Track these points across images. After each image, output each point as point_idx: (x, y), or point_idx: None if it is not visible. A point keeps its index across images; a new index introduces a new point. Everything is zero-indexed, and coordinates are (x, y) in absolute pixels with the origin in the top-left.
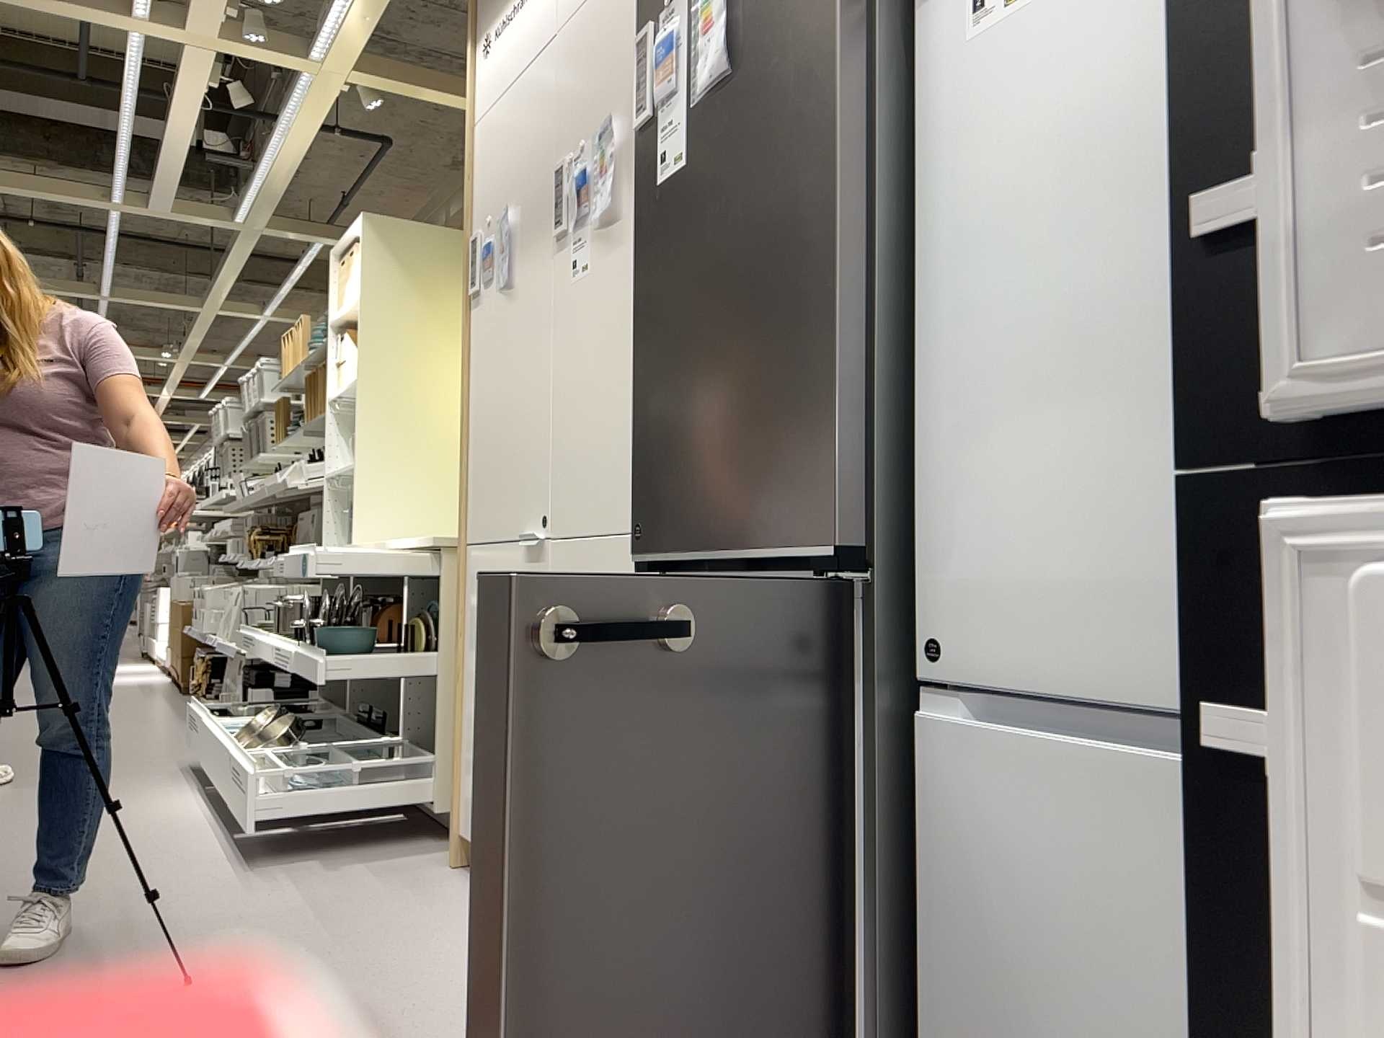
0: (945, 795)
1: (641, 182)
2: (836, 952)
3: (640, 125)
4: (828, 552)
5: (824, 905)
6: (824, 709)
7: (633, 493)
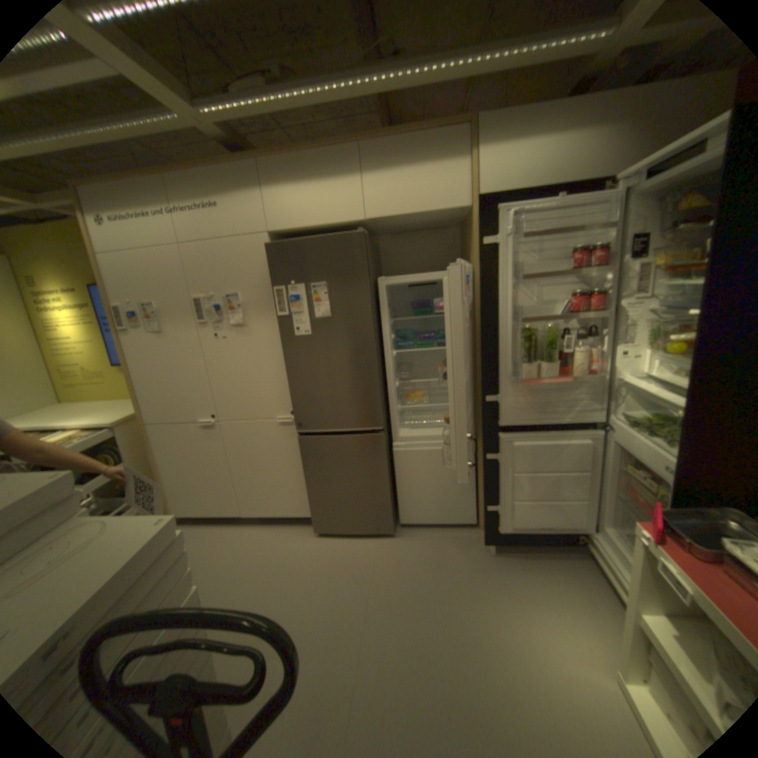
0: (399, 460)
1: (284, 331)
2: (387, 494)
3: (281, 315)
4: (378, 427)
5: (383, 488)
6: (380, 455)
7: (294, 414)
